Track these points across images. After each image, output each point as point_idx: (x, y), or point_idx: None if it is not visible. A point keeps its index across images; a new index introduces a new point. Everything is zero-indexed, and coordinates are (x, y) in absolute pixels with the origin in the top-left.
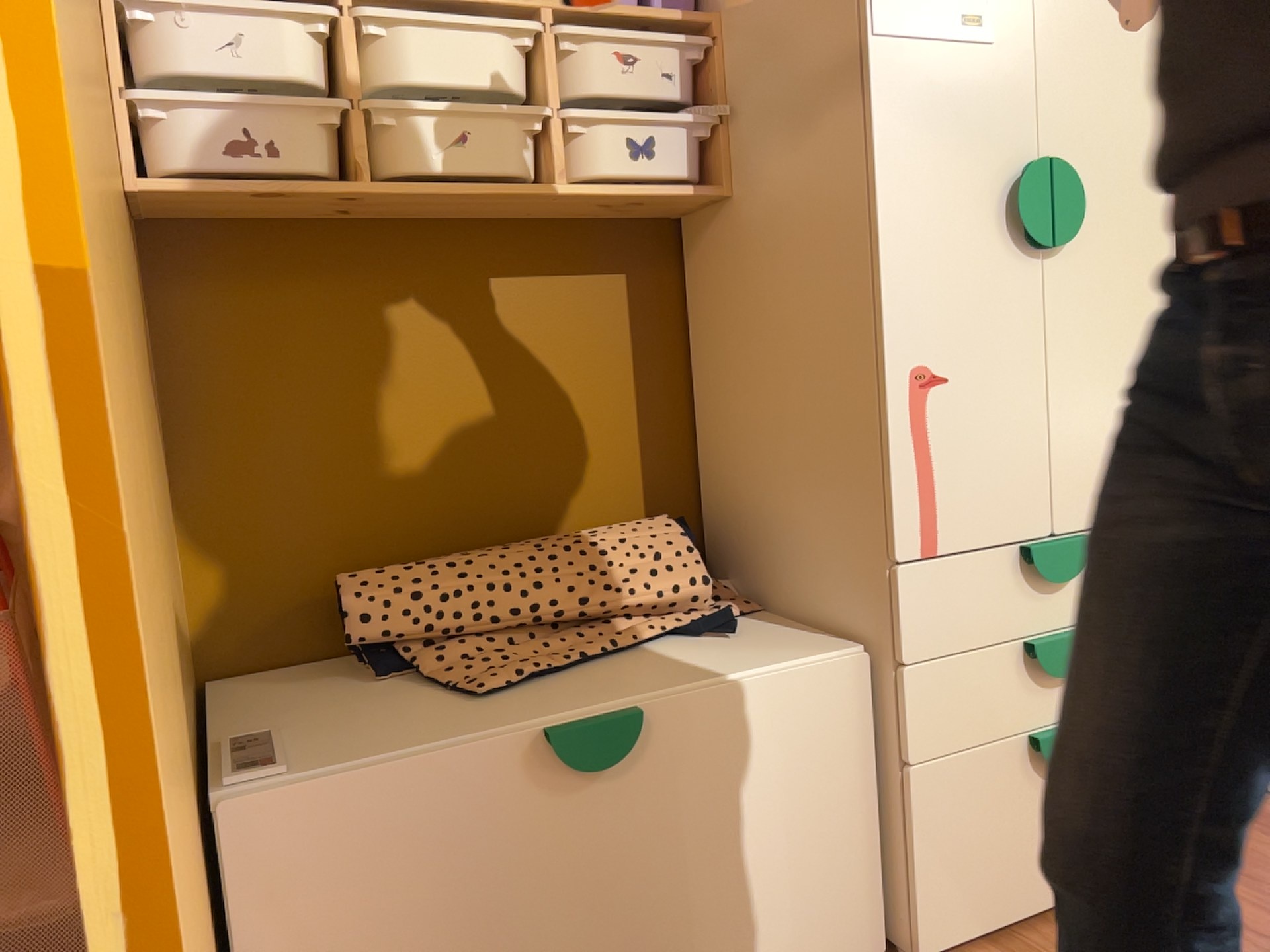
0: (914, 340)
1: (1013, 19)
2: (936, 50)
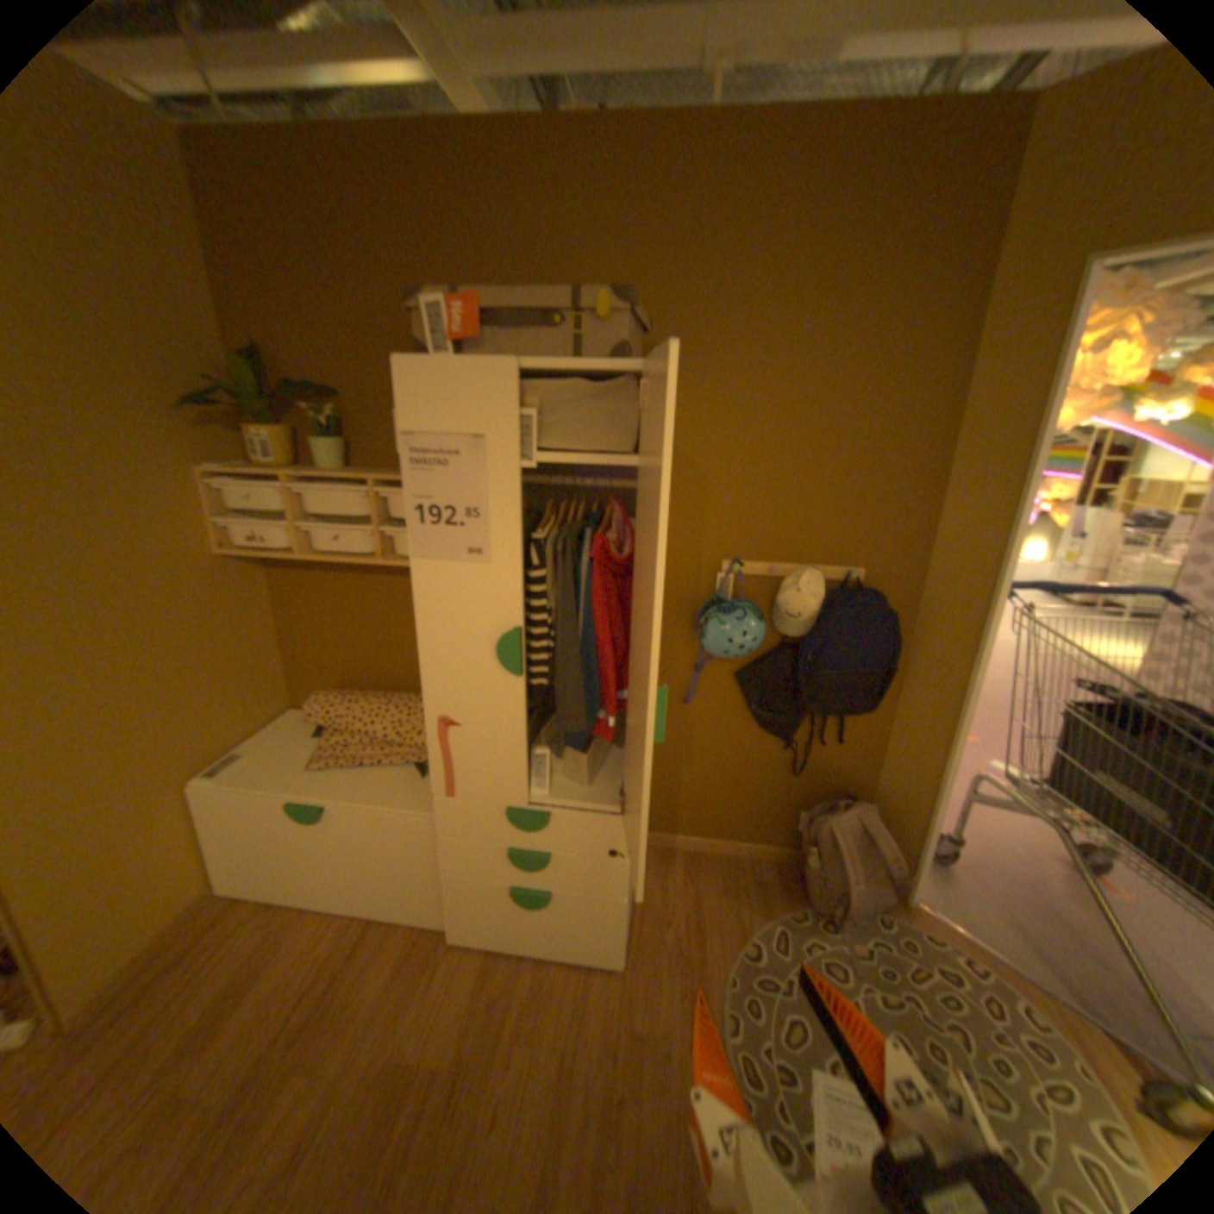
0: (440, 705)
1: (506, 551)
2: (452, 567)
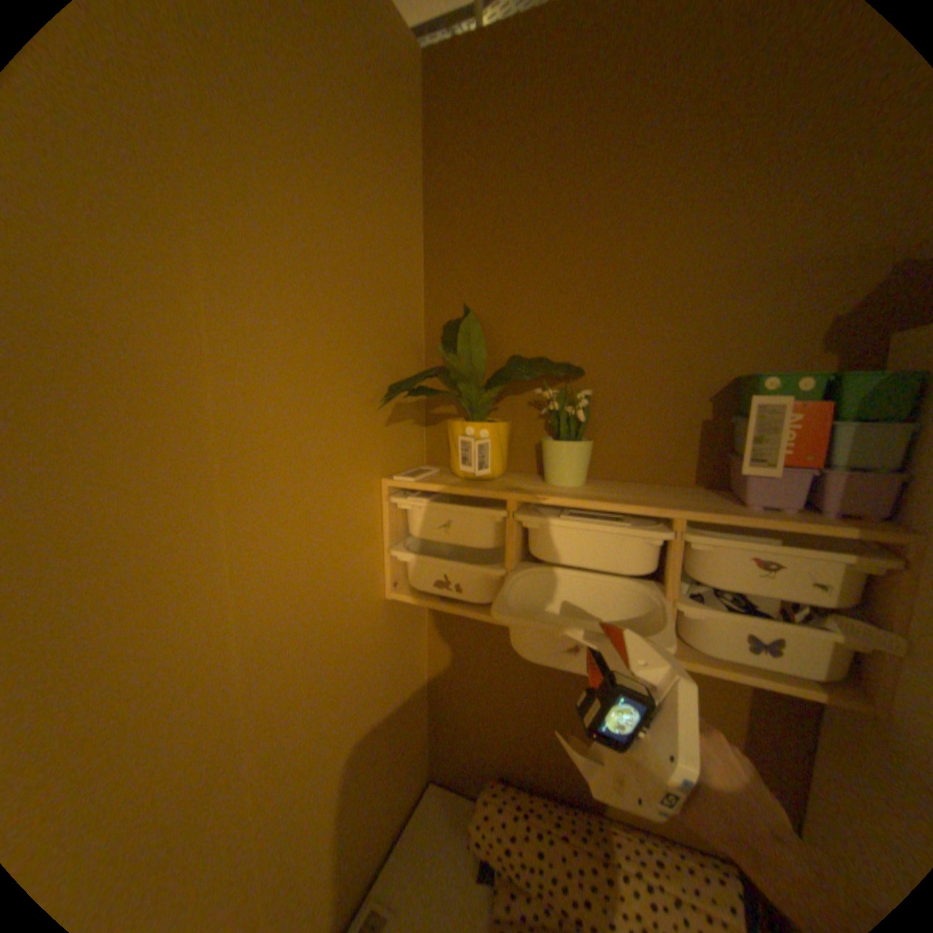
0: None
1: None
2: None
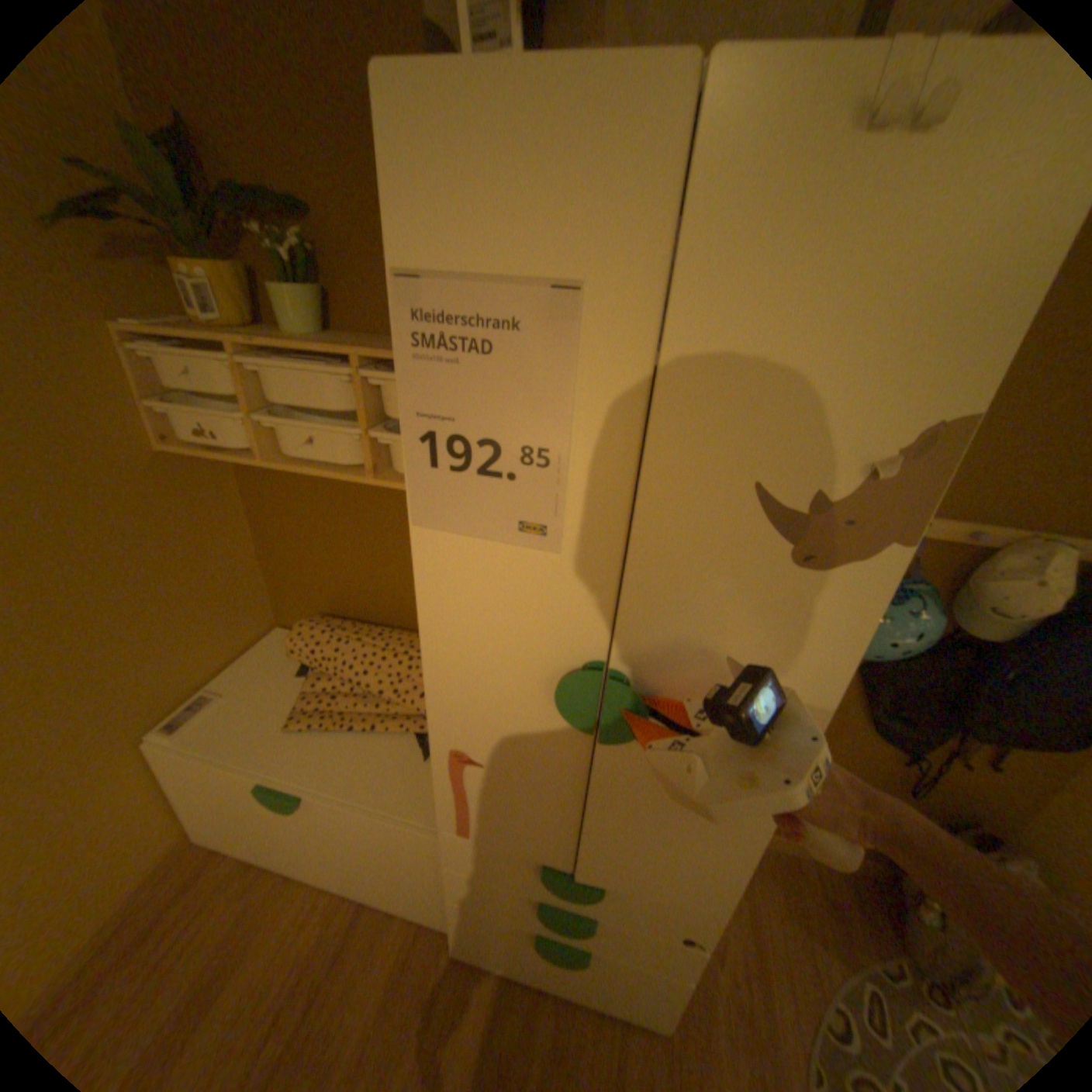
0: (453, 736)
1: (595, 533)
2: (486, 547)
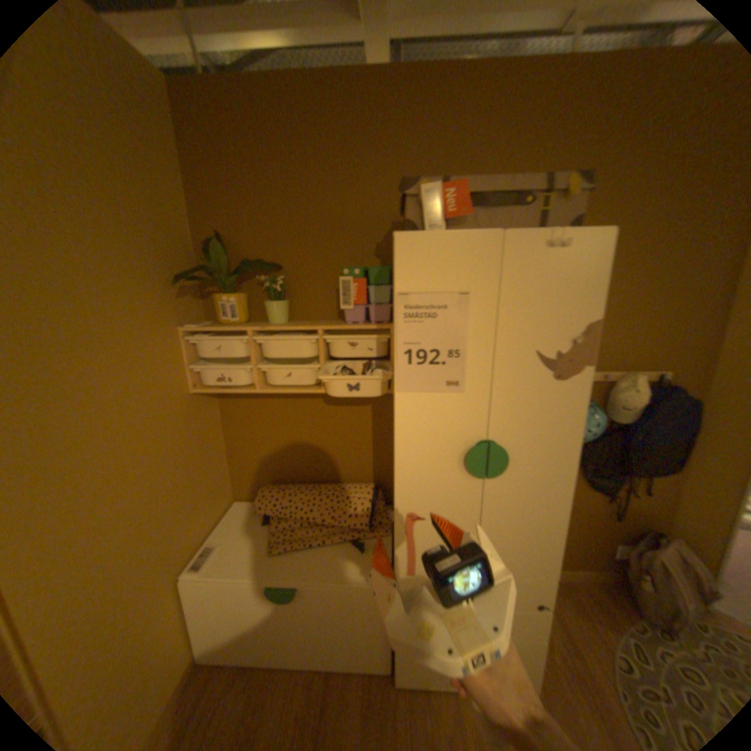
0: (409, 504)
1: (478, 381)
2: (431, 396)
